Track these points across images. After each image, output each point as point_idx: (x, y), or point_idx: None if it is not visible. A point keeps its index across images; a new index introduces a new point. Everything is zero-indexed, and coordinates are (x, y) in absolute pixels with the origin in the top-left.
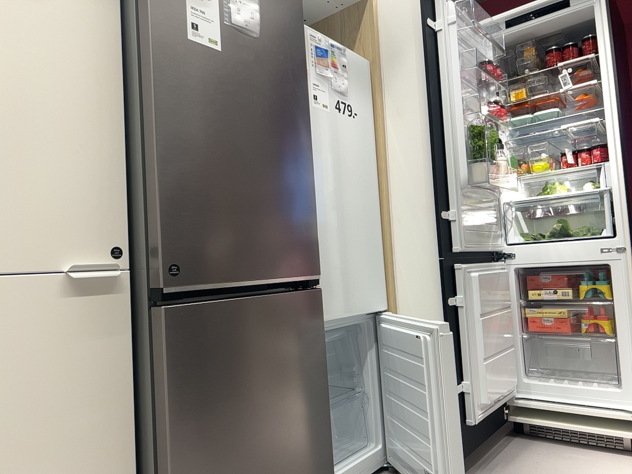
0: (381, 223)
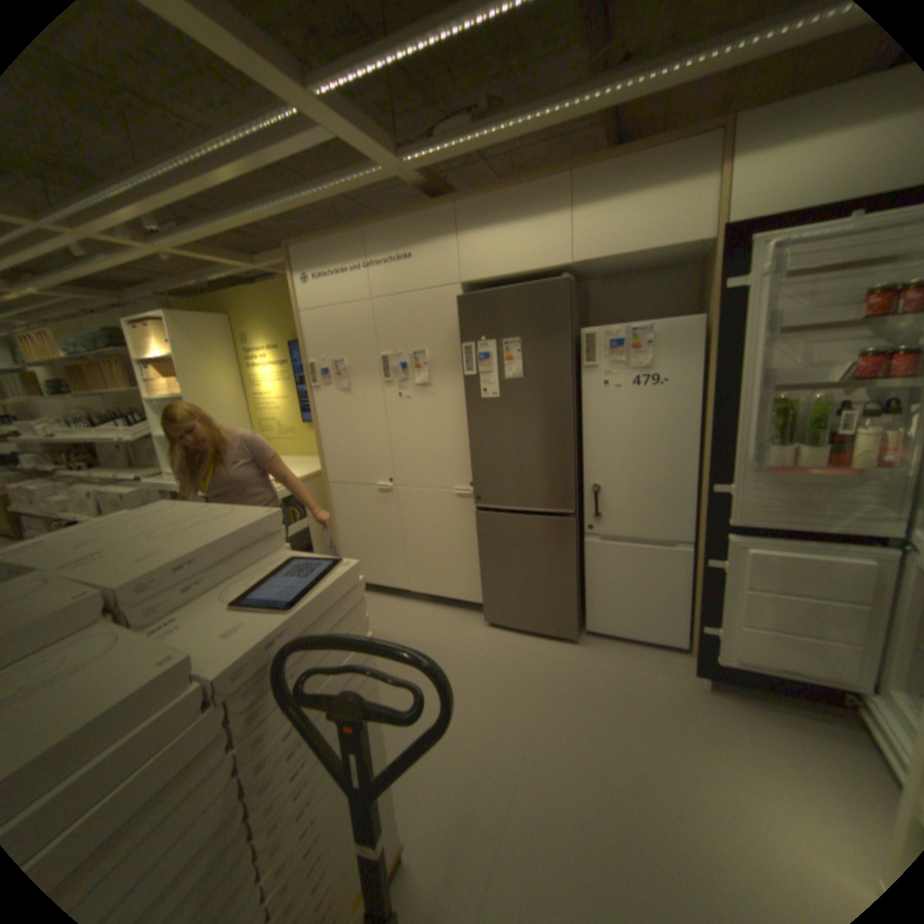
0: (703, 471)
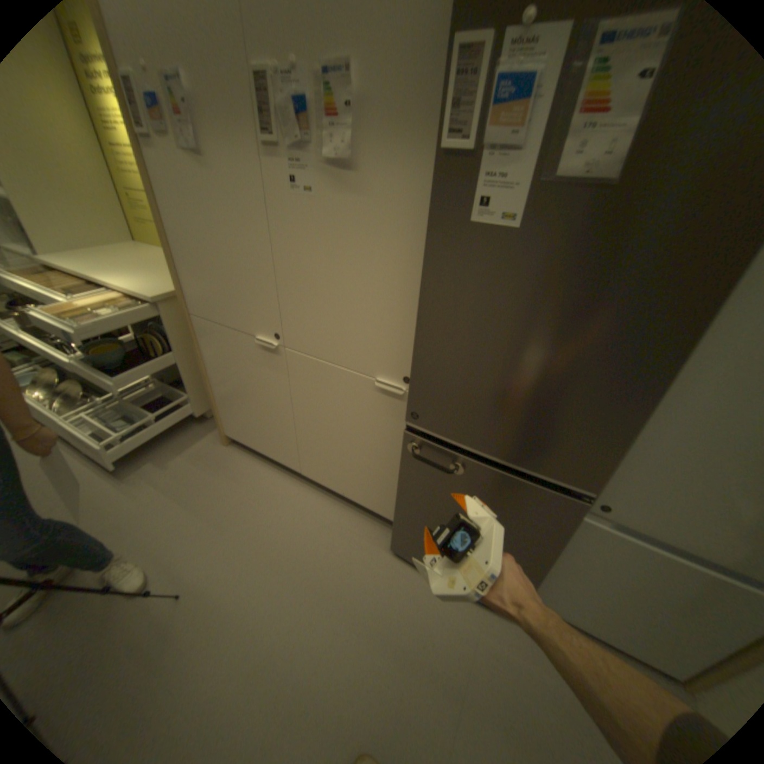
0: None
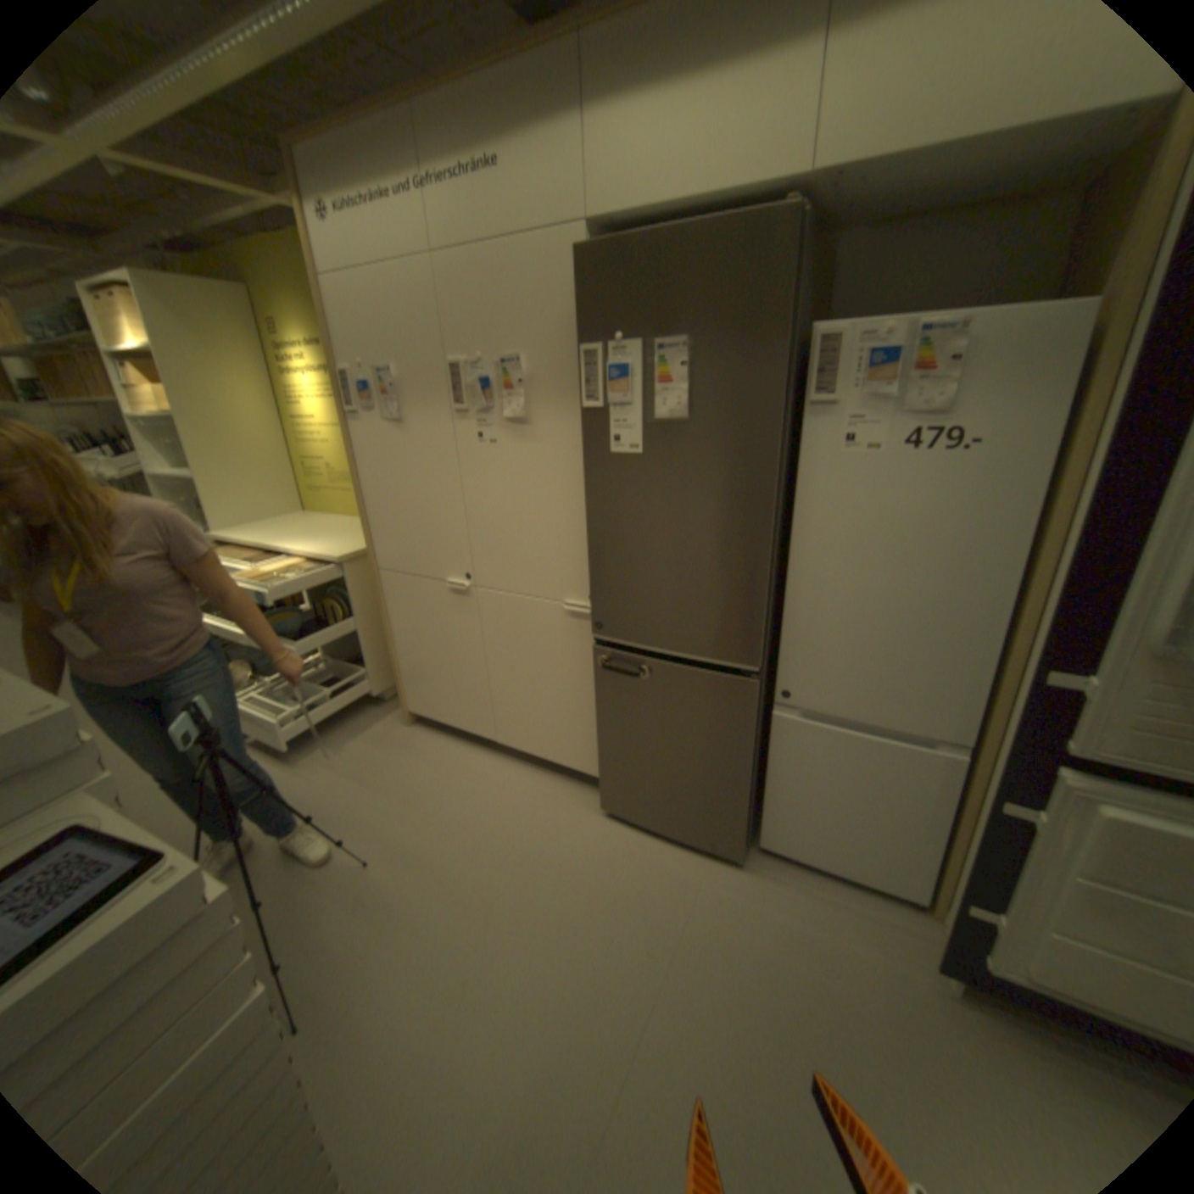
0: (1018, 624)
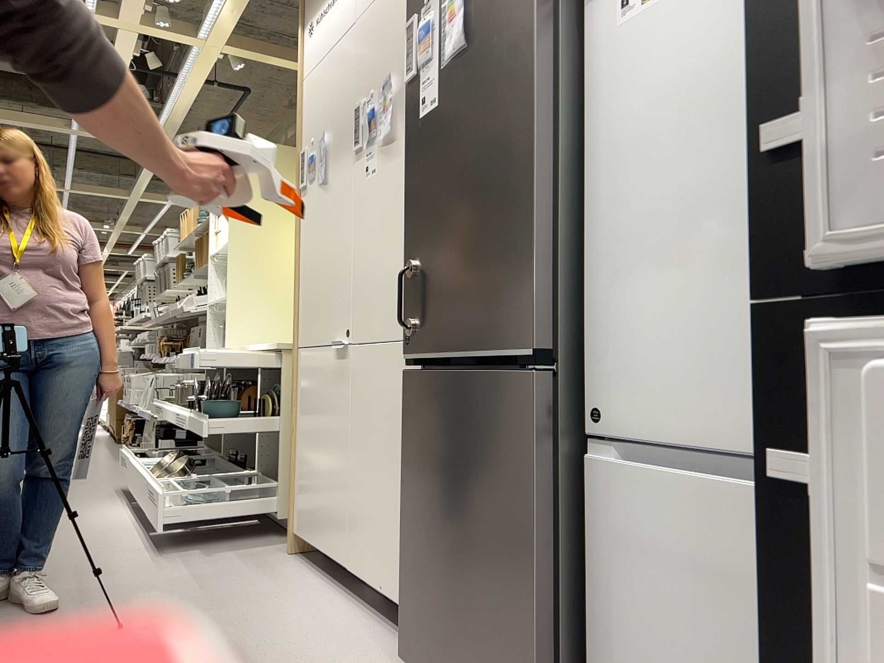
0: None
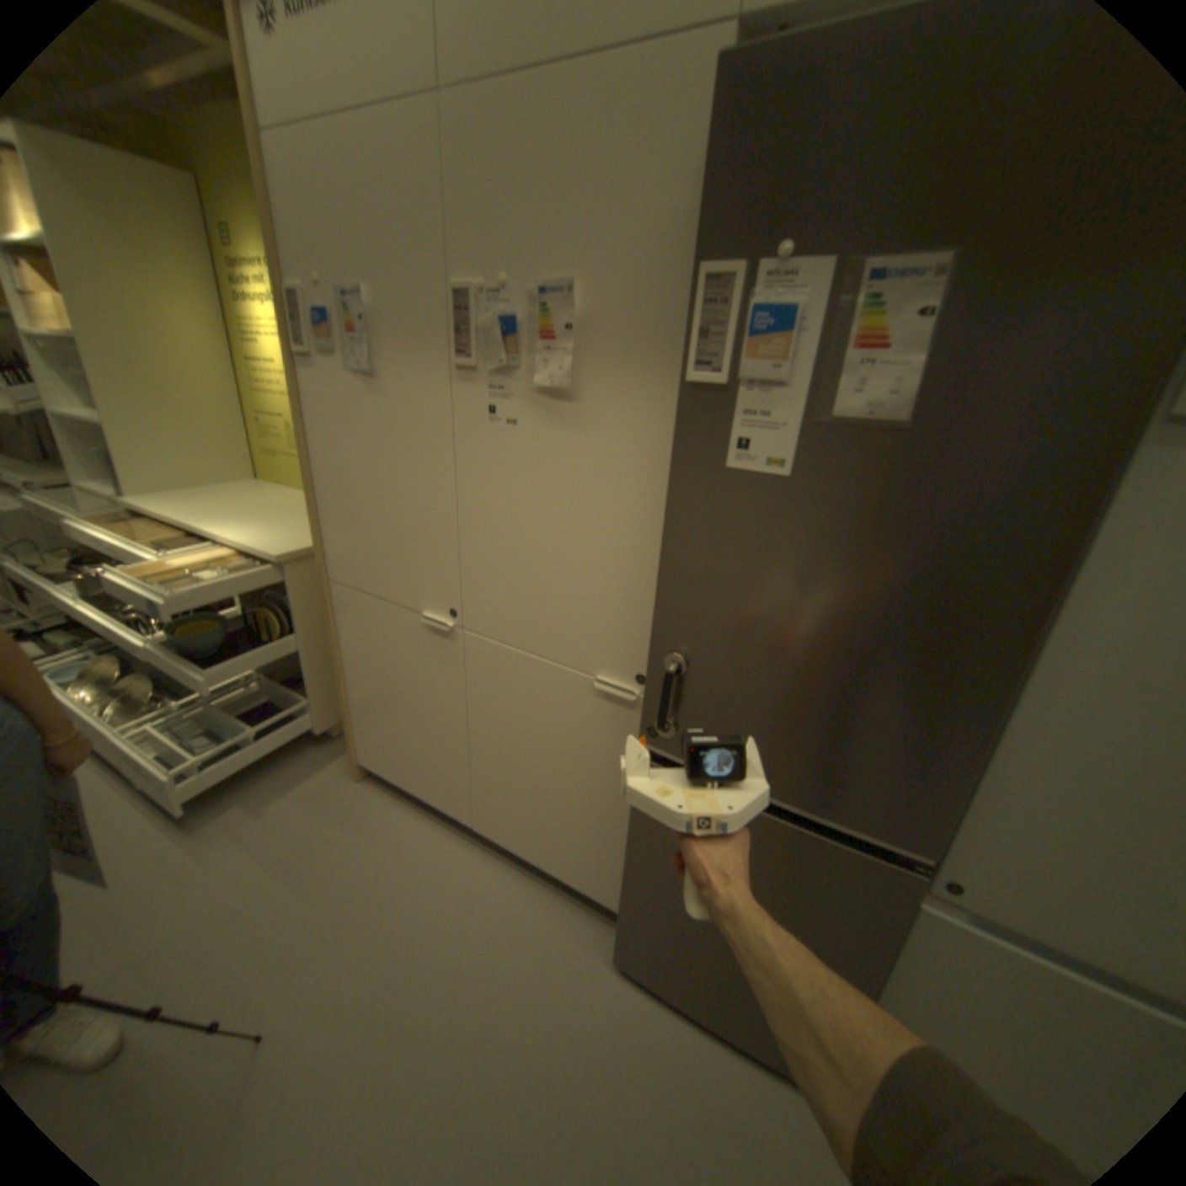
0: None
